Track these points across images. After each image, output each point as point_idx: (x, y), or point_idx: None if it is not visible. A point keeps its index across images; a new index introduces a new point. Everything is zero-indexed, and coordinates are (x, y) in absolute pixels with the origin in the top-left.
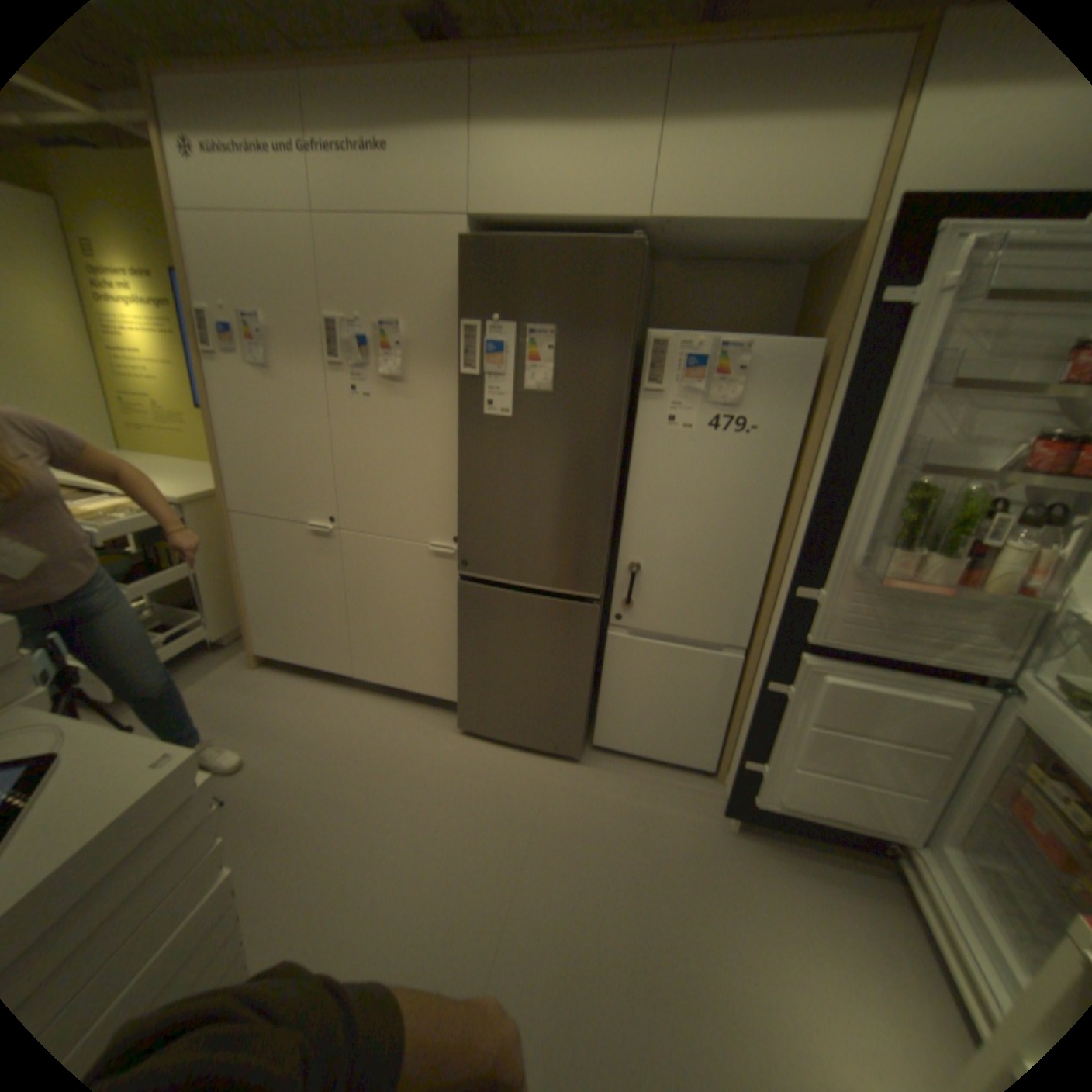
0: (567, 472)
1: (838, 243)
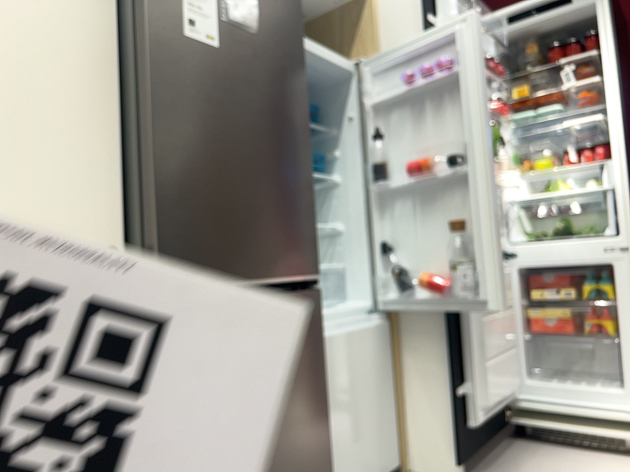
0: (276, 124)
1: (325, 12)
